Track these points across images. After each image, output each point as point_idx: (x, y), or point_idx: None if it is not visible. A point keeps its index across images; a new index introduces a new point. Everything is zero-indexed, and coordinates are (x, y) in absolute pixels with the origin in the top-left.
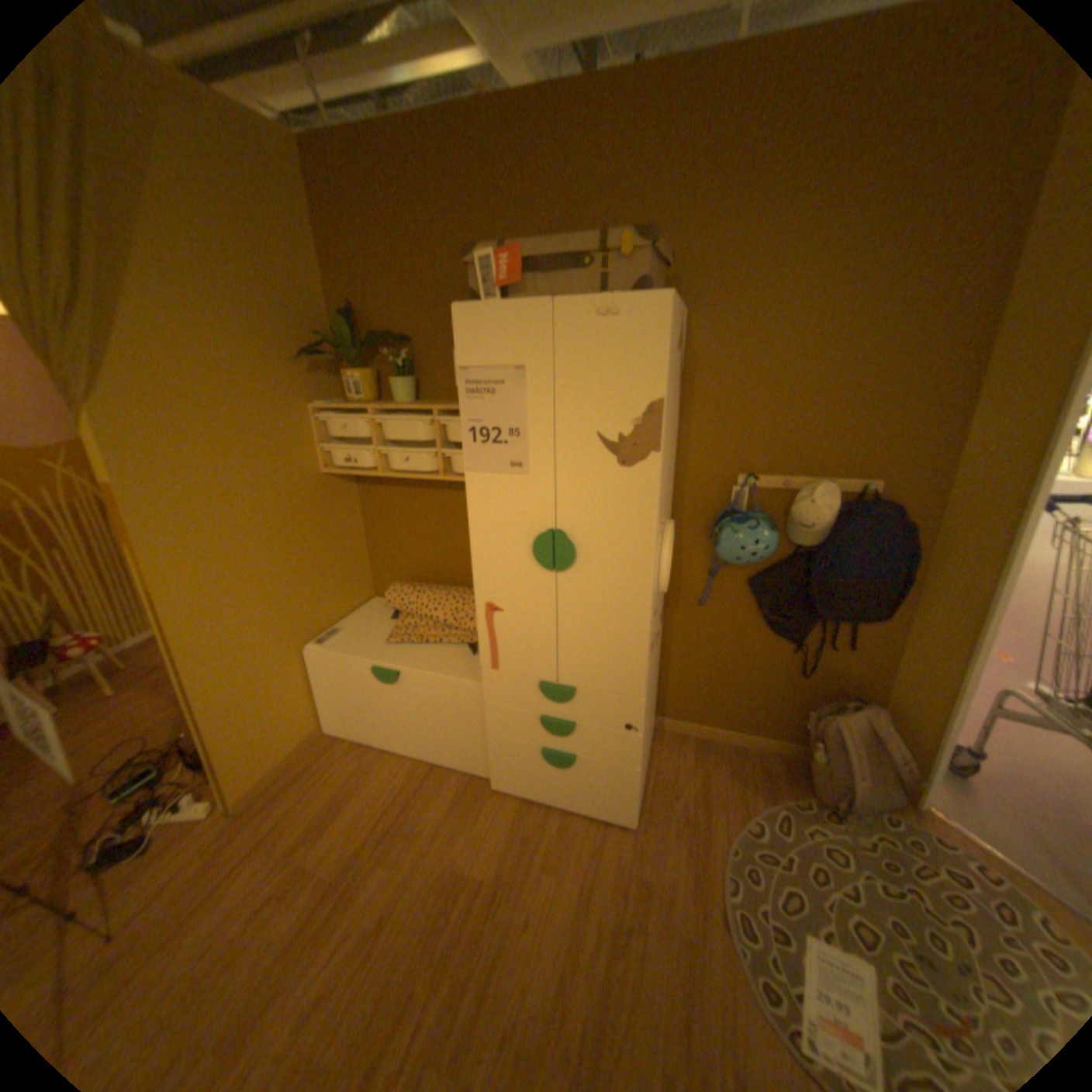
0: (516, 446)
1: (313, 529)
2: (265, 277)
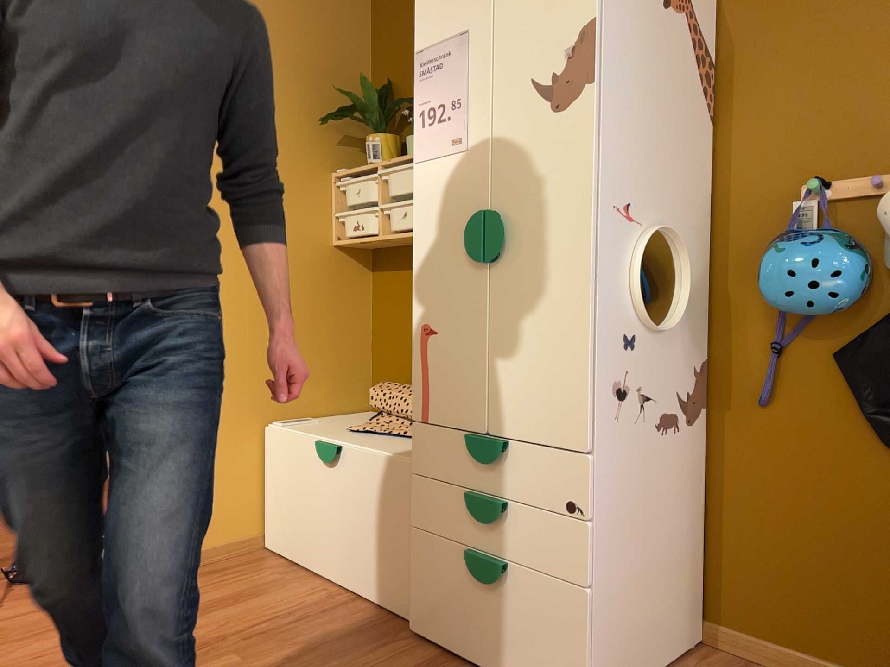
0: (458, 118)
1: (309, 298)
2: (316, 55)
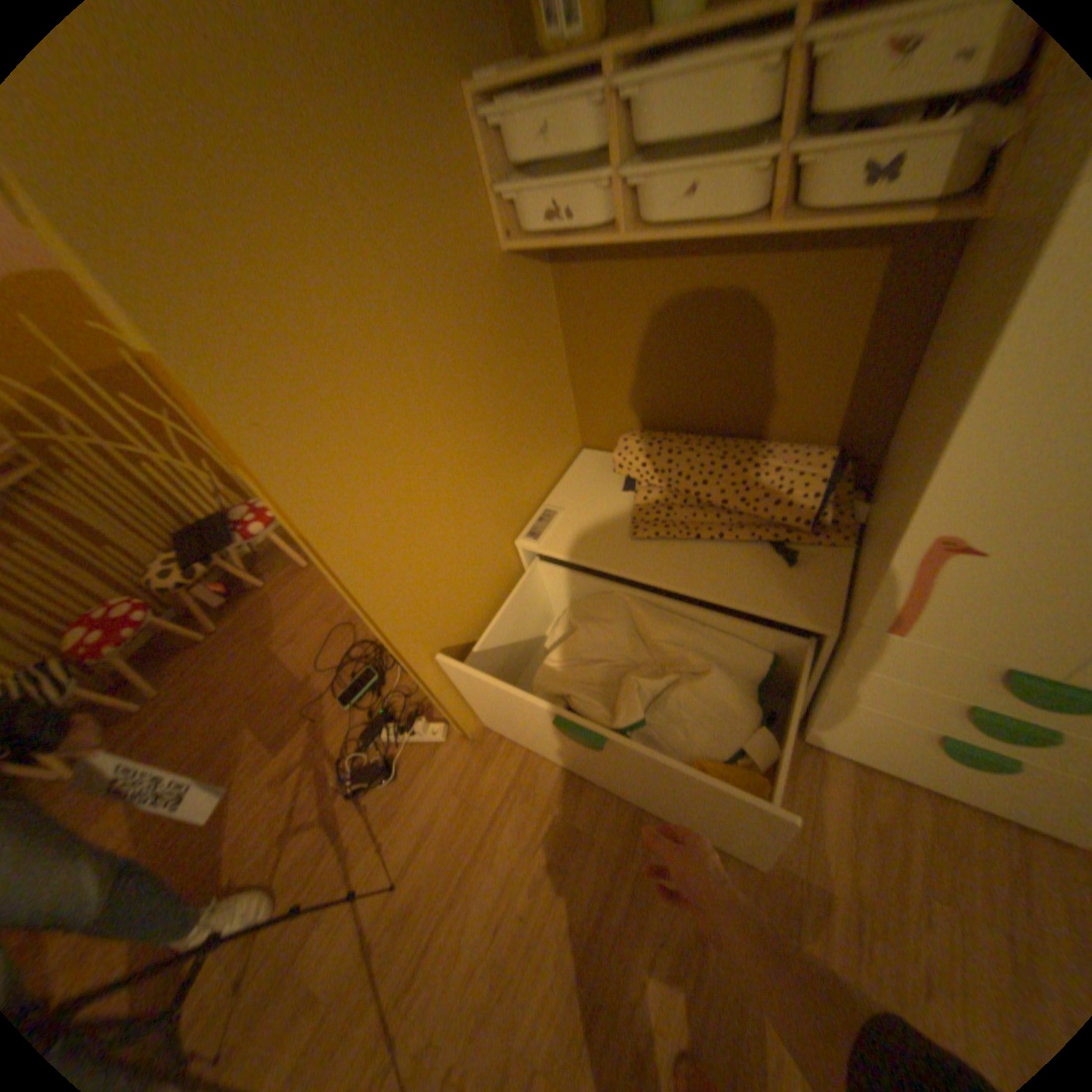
0: None
1: (502, 363)
2: None
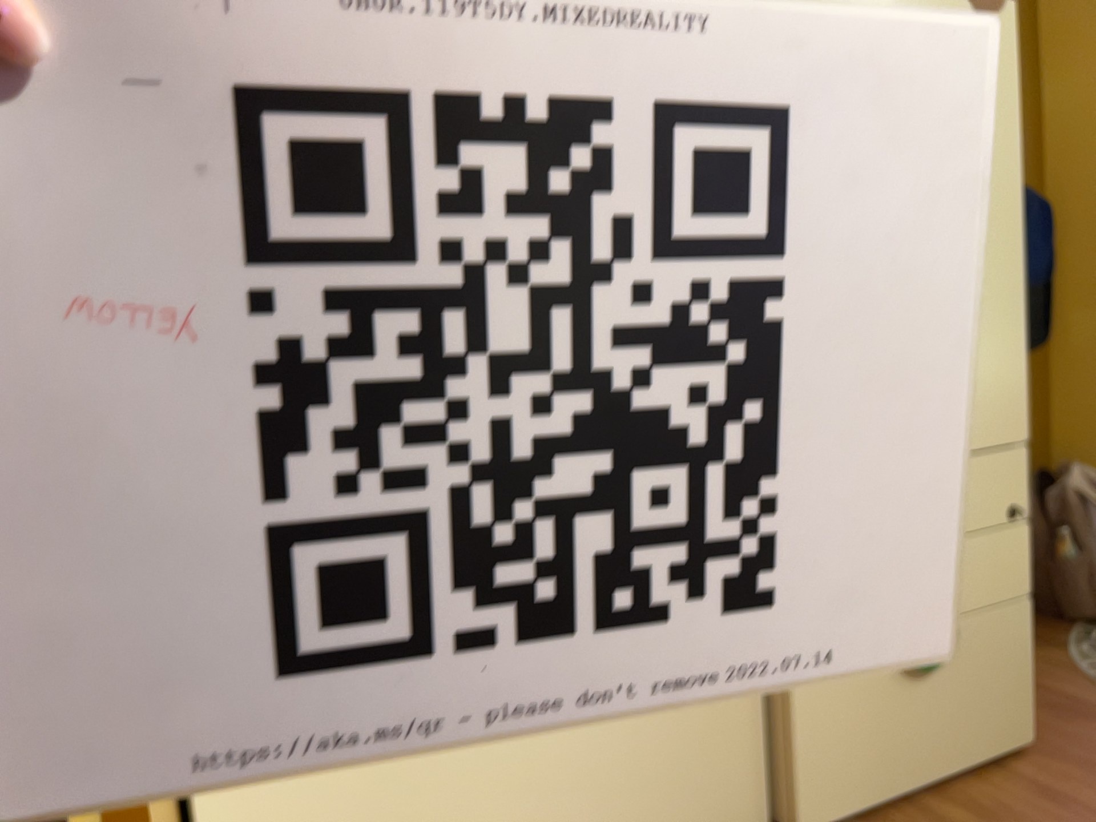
0: None
1: None
2: None
